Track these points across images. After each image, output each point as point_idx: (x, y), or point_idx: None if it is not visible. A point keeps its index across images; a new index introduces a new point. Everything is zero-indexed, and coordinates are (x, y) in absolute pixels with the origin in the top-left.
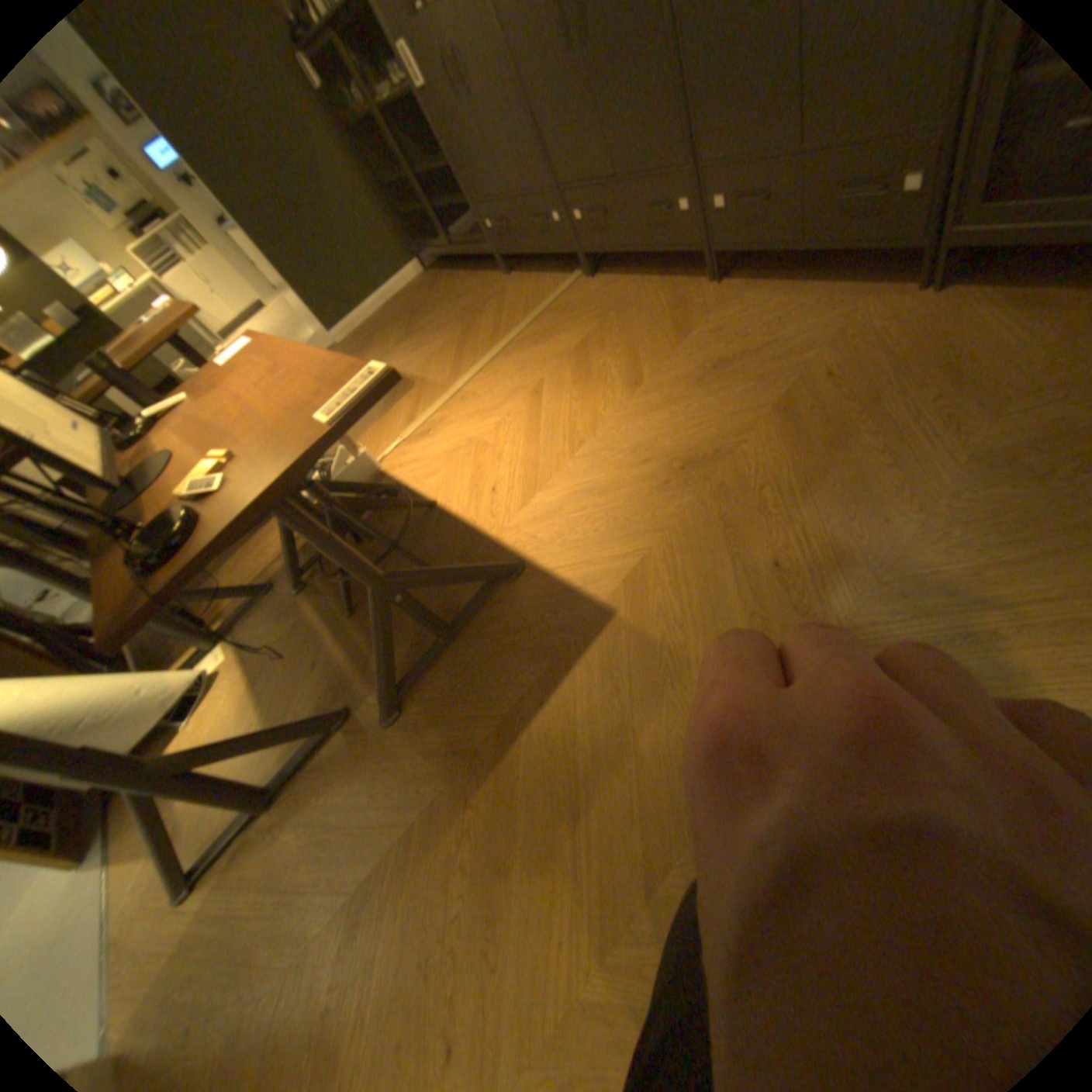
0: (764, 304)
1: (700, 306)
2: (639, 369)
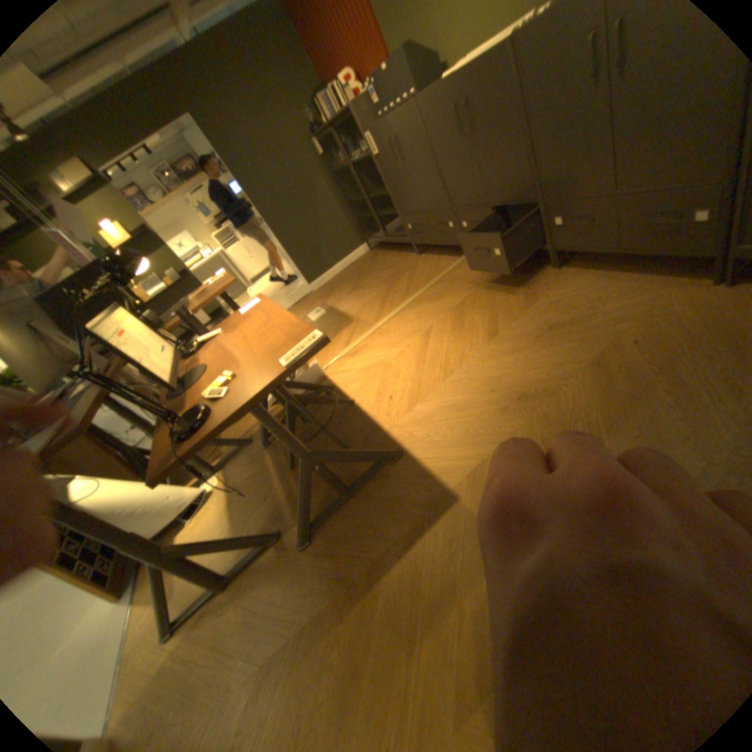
0: (590, 287)
1: (544, 284)
2: (497, 325)
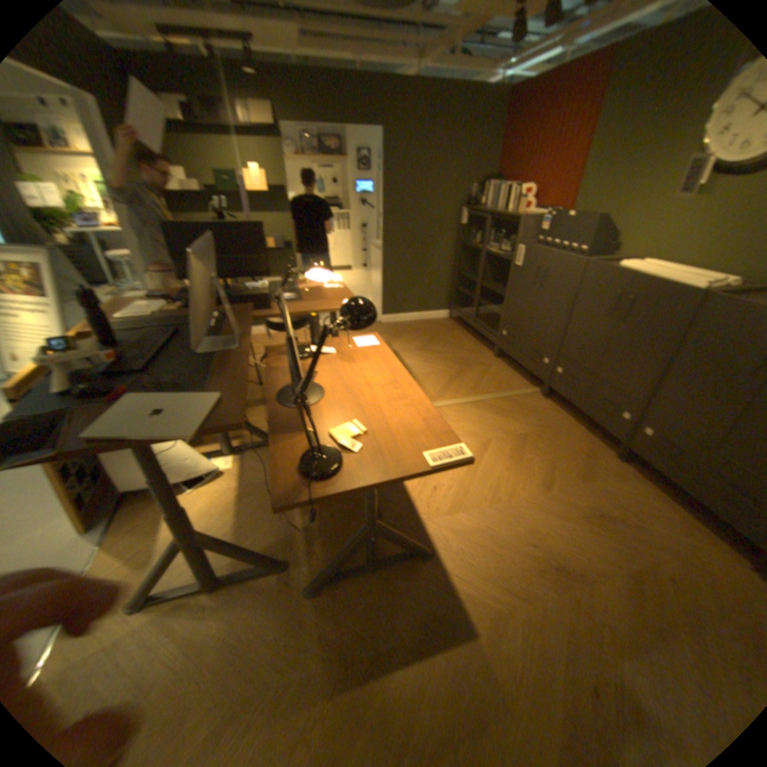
0: (644, 499)
1: (604, 469)
2: (553, 481)
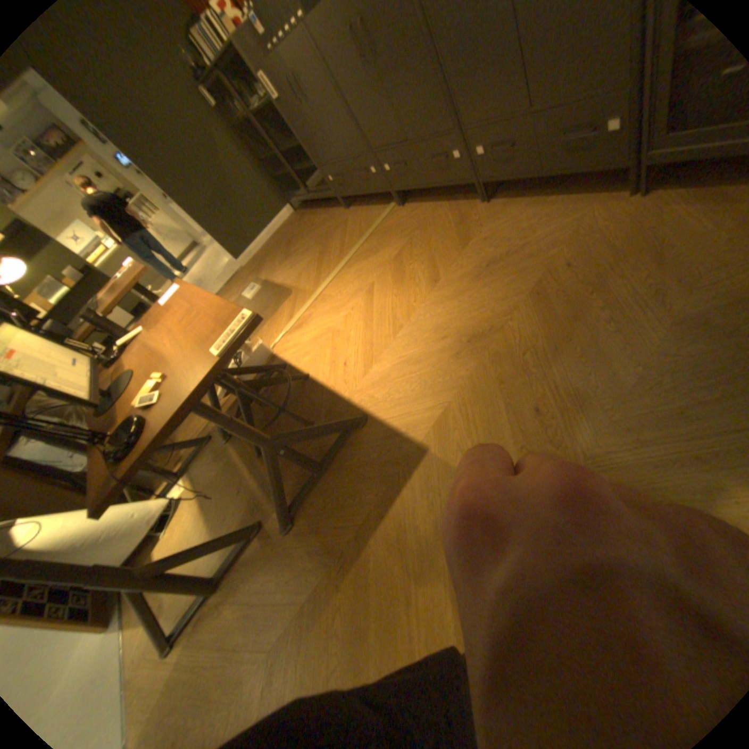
0: (520, 216)
1: (476, 221)
2: (437, 270)
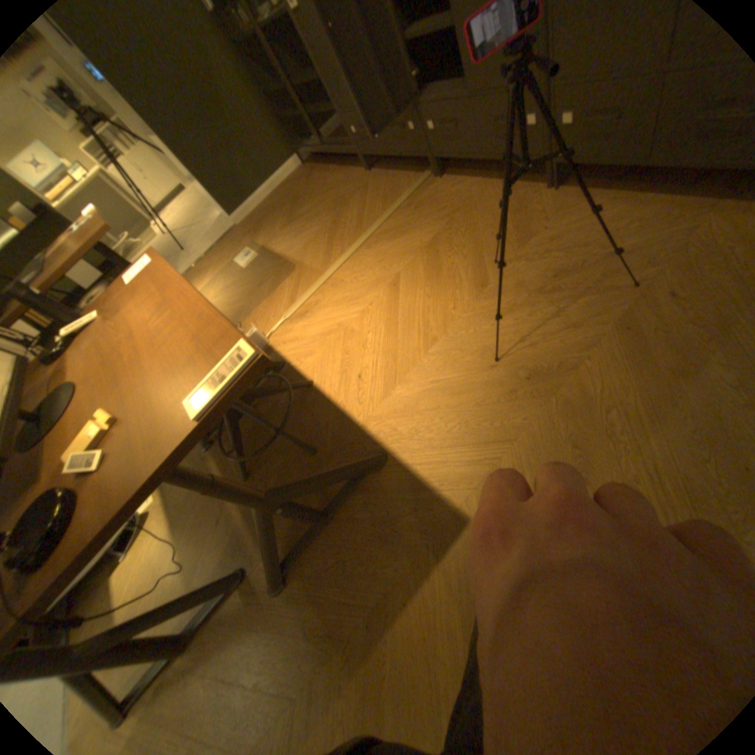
0: (601, 213)
1: (539, 211)
2: (485, 270)
